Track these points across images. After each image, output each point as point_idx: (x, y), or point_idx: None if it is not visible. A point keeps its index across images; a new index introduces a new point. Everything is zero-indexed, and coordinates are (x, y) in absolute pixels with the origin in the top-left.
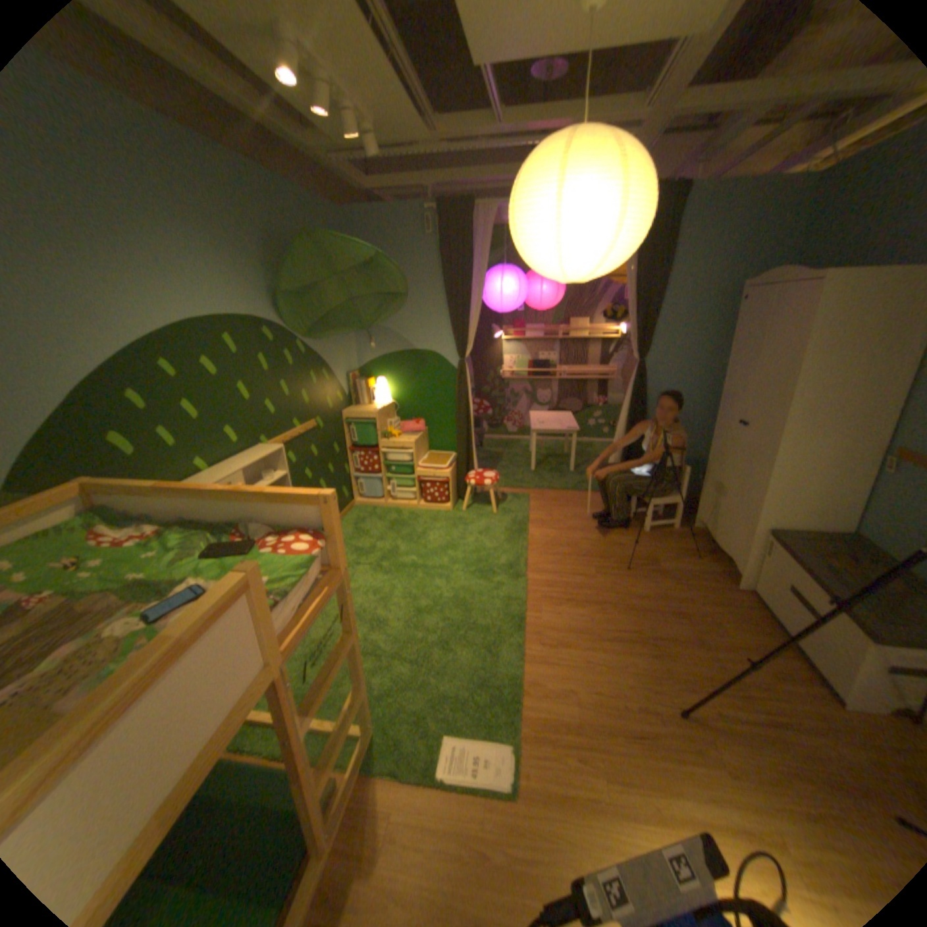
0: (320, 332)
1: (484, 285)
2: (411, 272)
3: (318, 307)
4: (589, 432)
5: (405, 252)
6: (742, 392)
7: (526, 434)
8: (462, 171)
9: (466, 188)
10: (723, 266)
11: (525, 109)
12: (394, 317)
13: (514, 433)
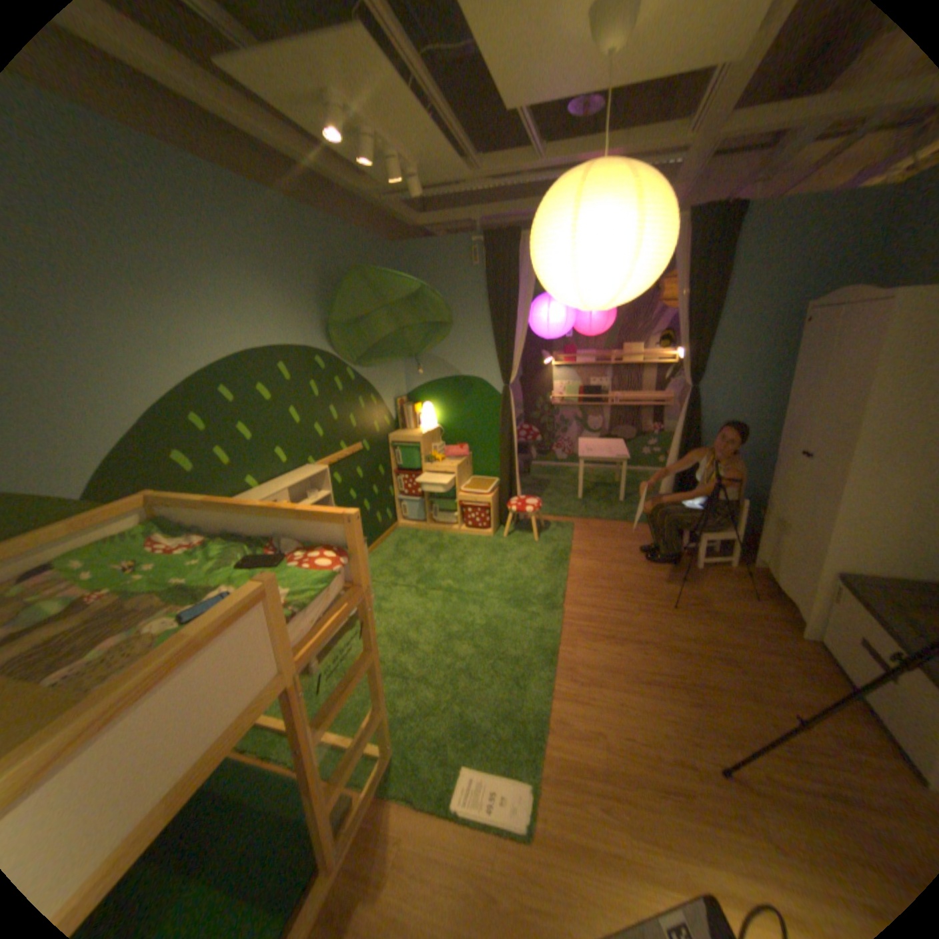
0: (369, 360)
1: (531, 312)
2: (458, 301)
3: (367, 337)
4: (643, 460)
5: (453, 283)
6: (806, 421)
7: (576, 461)
8: (509, 203)
9: (515, 220)
10: (786, 287)
11: (566, 143)
12: (441, 345)
13: (563, 460)
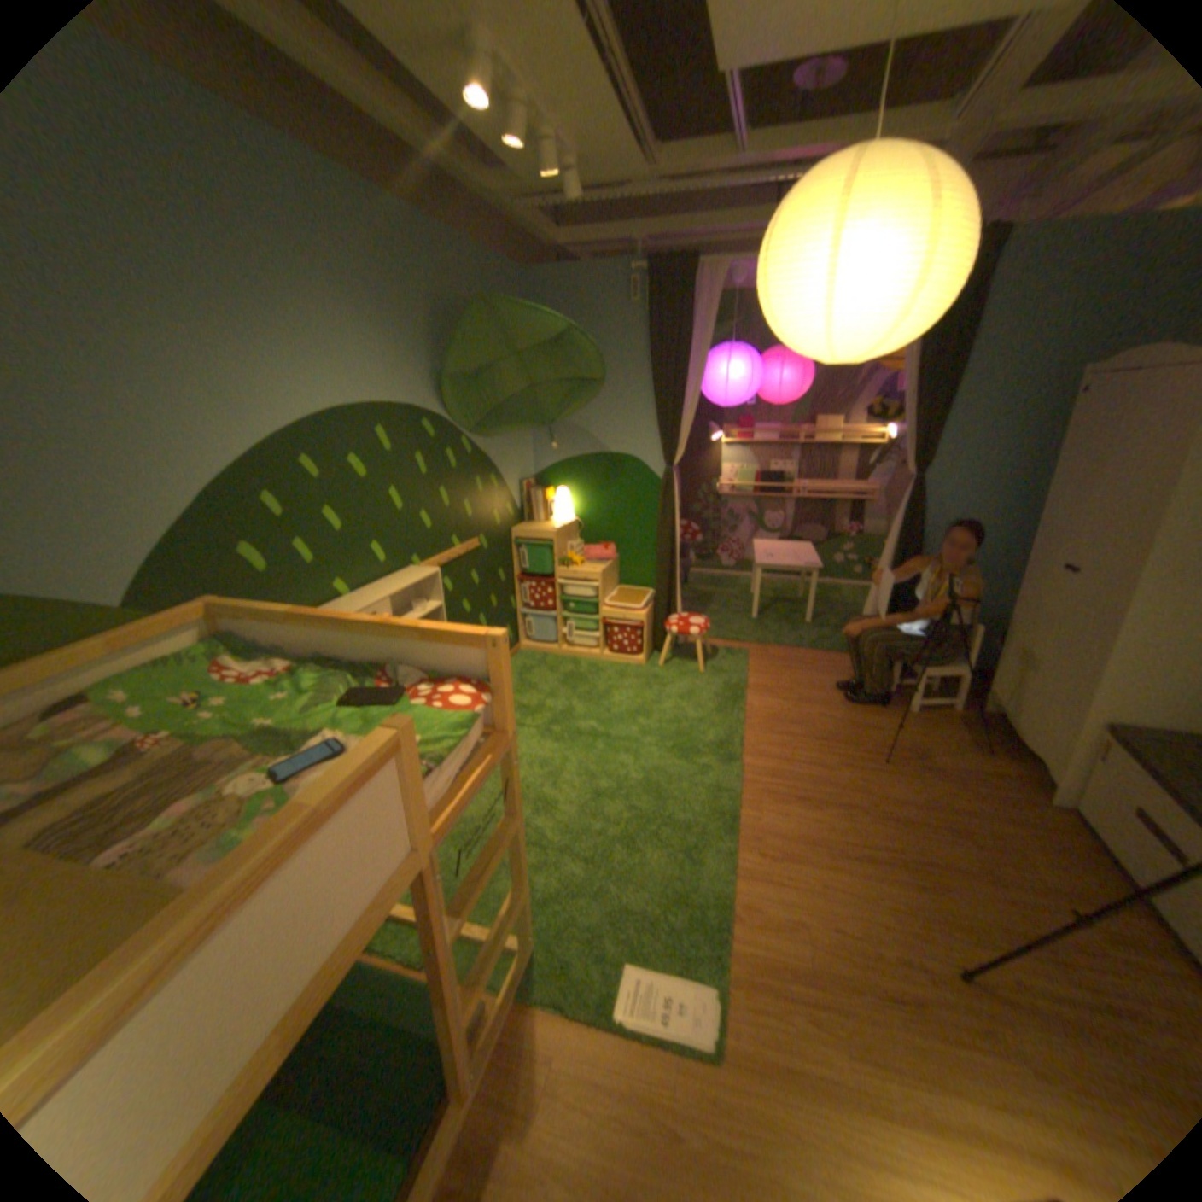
0: (489, 427)
1: (703, 369)
2: (608, 351)
3: (489, 395)
4: (834, 570)
5: (603, 326)
6: (1072, 525)
7: (747, 569)
8: (684, 218)
9: (688, 241)
10: (1051, 345)
11: (778, 131)
12: (583, 410)
13: (730, 567)
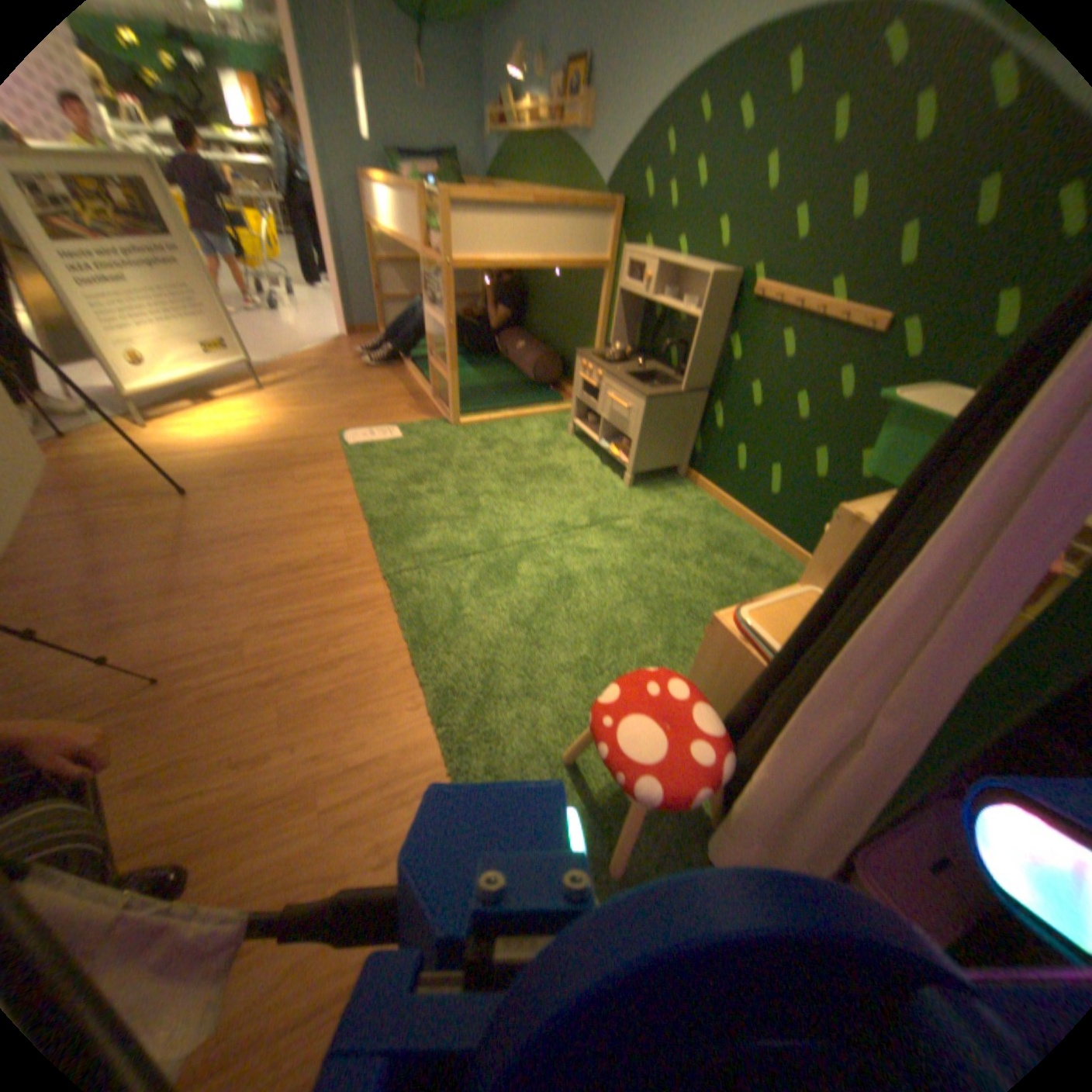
0: None
1: None
2: None
3: None
4: None
5: None
6: None
7: None
8: None
9: None
10: None
11: None
12: None
13: None
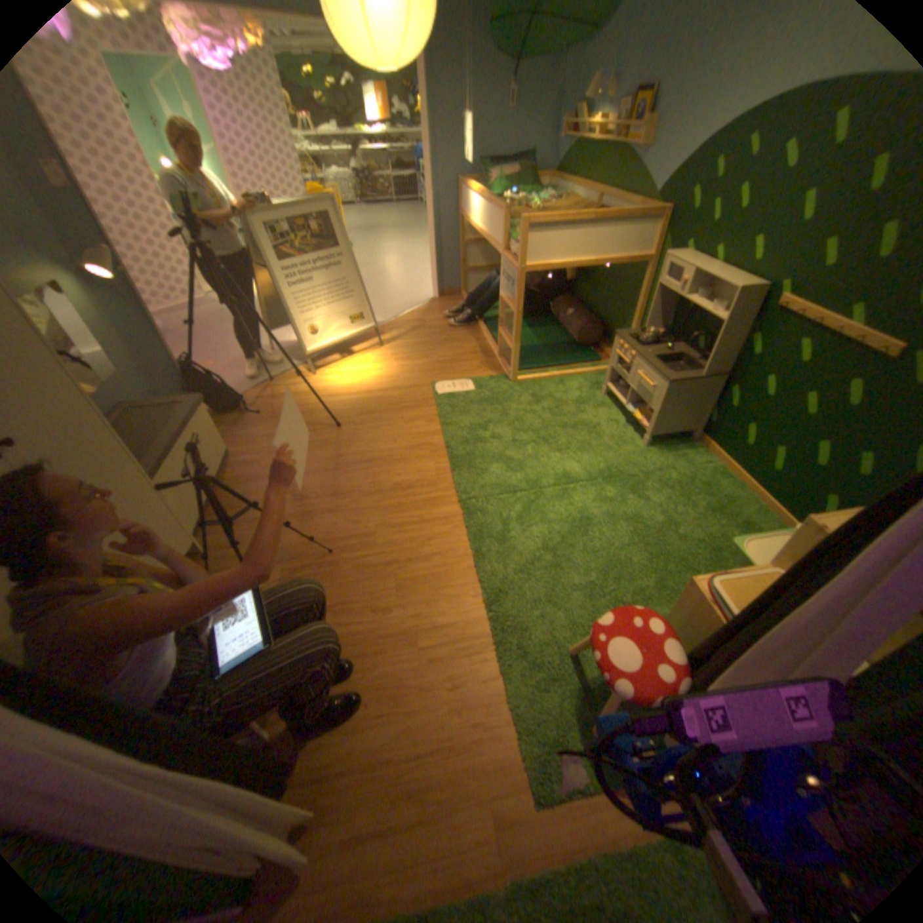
0: None
1: None
2: None
3: None
4: None
5: None
6: None
7: None
8: None
9: None
10: None
11: None
12: None
13: None
